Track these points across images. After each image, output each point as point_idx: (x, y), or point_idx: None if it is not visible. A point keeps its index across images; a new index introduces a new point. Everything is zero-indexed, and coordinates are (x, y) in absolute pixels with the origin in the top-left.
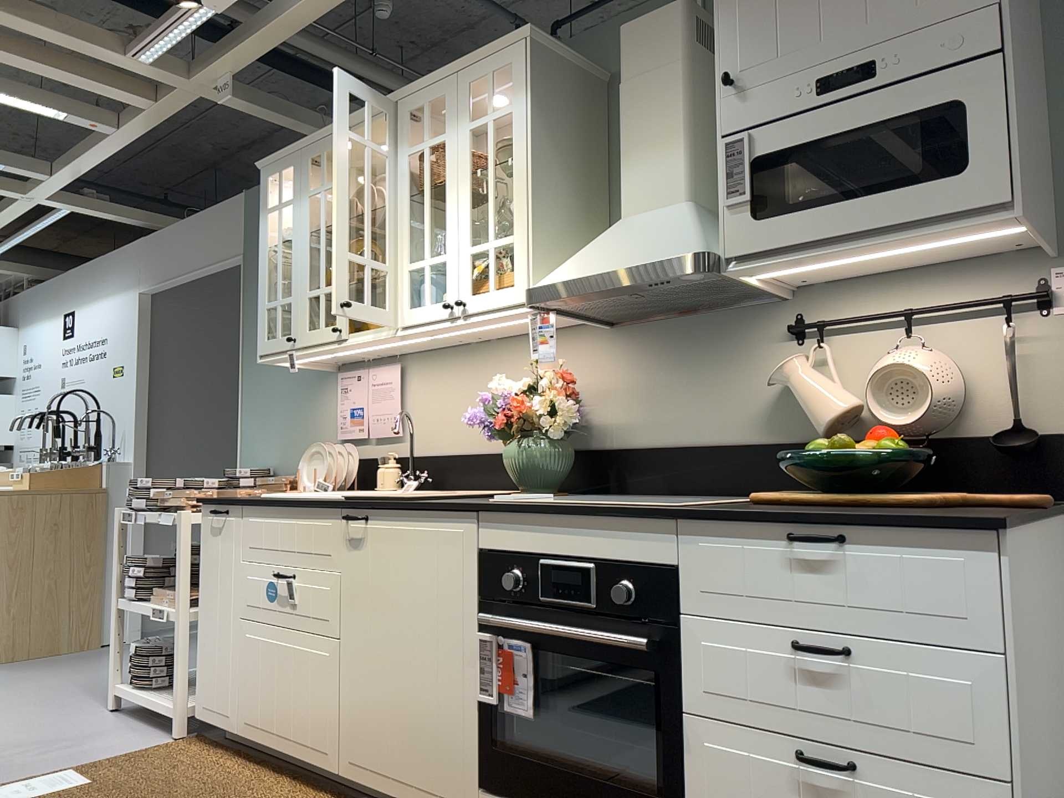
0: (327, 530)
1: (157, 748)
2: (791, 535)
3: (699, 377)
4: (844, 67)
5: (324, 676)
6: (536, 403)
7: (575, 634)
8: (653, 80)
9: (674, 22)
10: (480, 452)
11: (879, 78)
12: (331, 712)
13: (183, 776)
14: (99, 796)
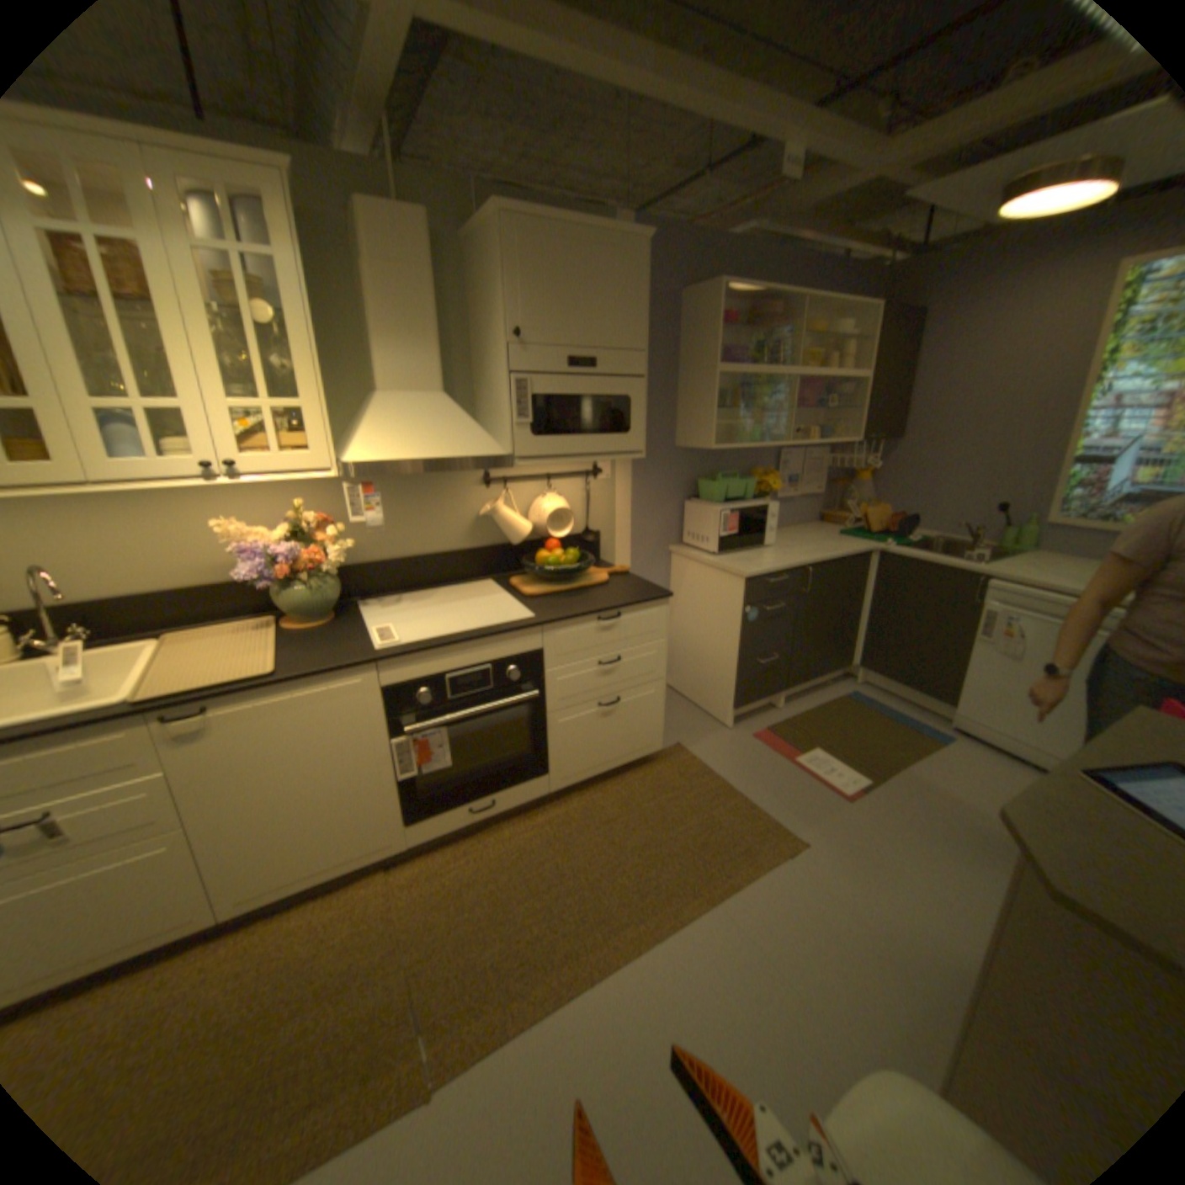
0: (119, 742)
1: None
2: (603, 619)
3: (421, 509)
4: (583, 355)
5: (166, 868)
6: (323, 551)
7: (490, 707)
8: (404, 273)
9: (421, 225)
10: (168, 588)
11: (599, 370)
12: (190, 888)
13: None
14: None
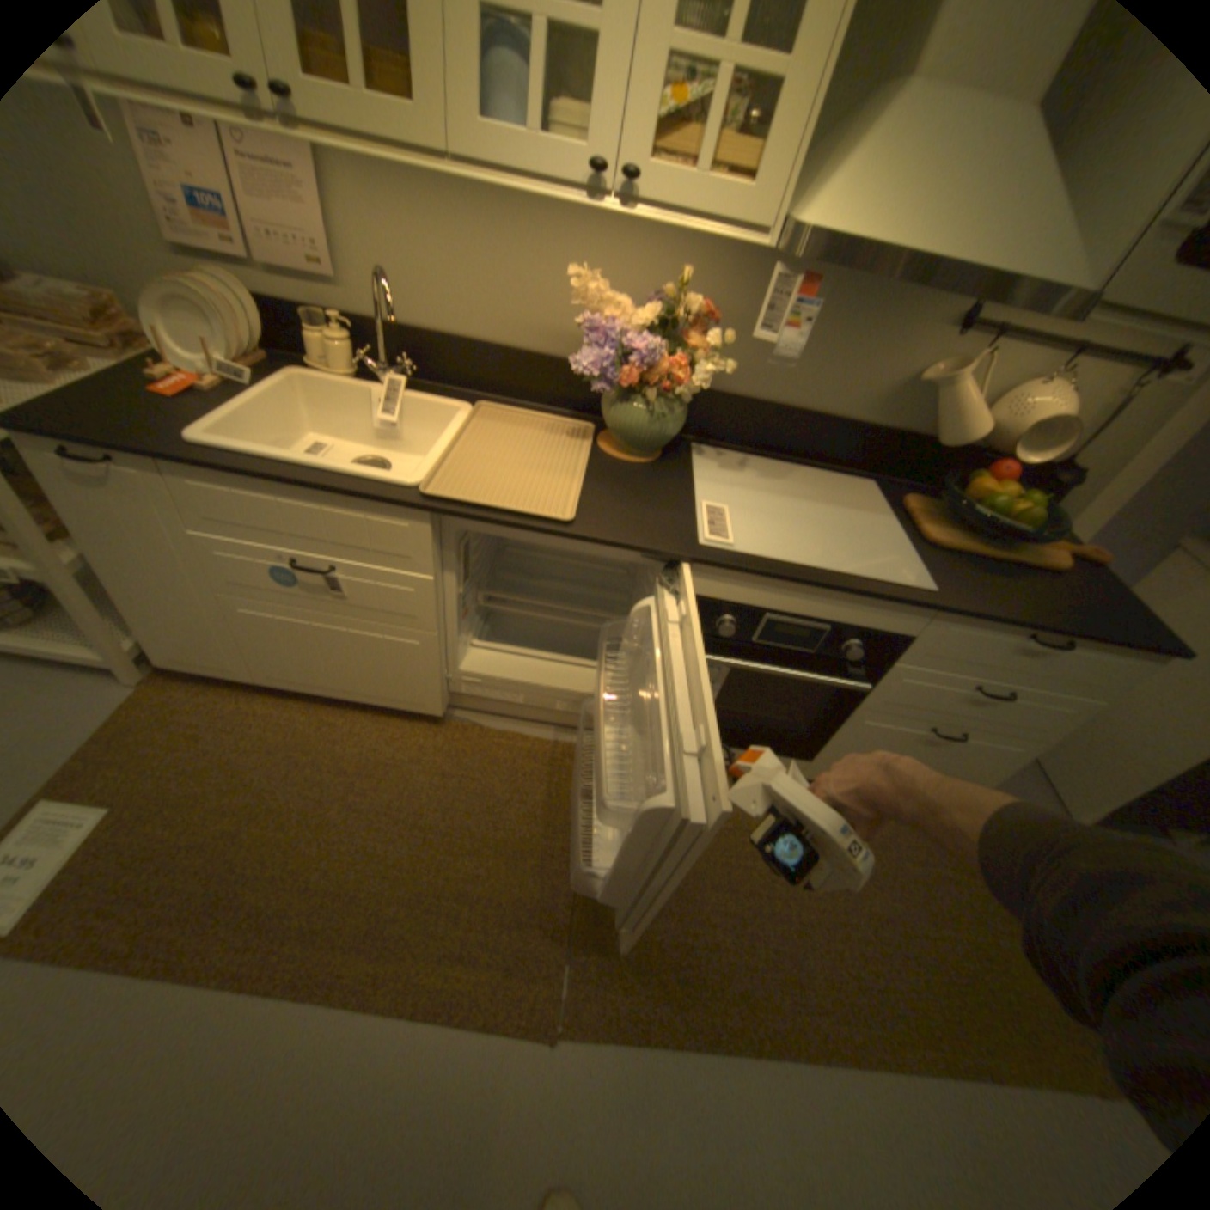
0: (400, 531)
1: (126, 712)
2: (1043, 642)
3: (839, 336)
4: None
5: (415, 659)
6: (688, 364)
7: (798, 676)
8: None
9: None
10: (498, 342)
11: None
12: (429, 682)
13: (228, 751)
14: (157, 829)
